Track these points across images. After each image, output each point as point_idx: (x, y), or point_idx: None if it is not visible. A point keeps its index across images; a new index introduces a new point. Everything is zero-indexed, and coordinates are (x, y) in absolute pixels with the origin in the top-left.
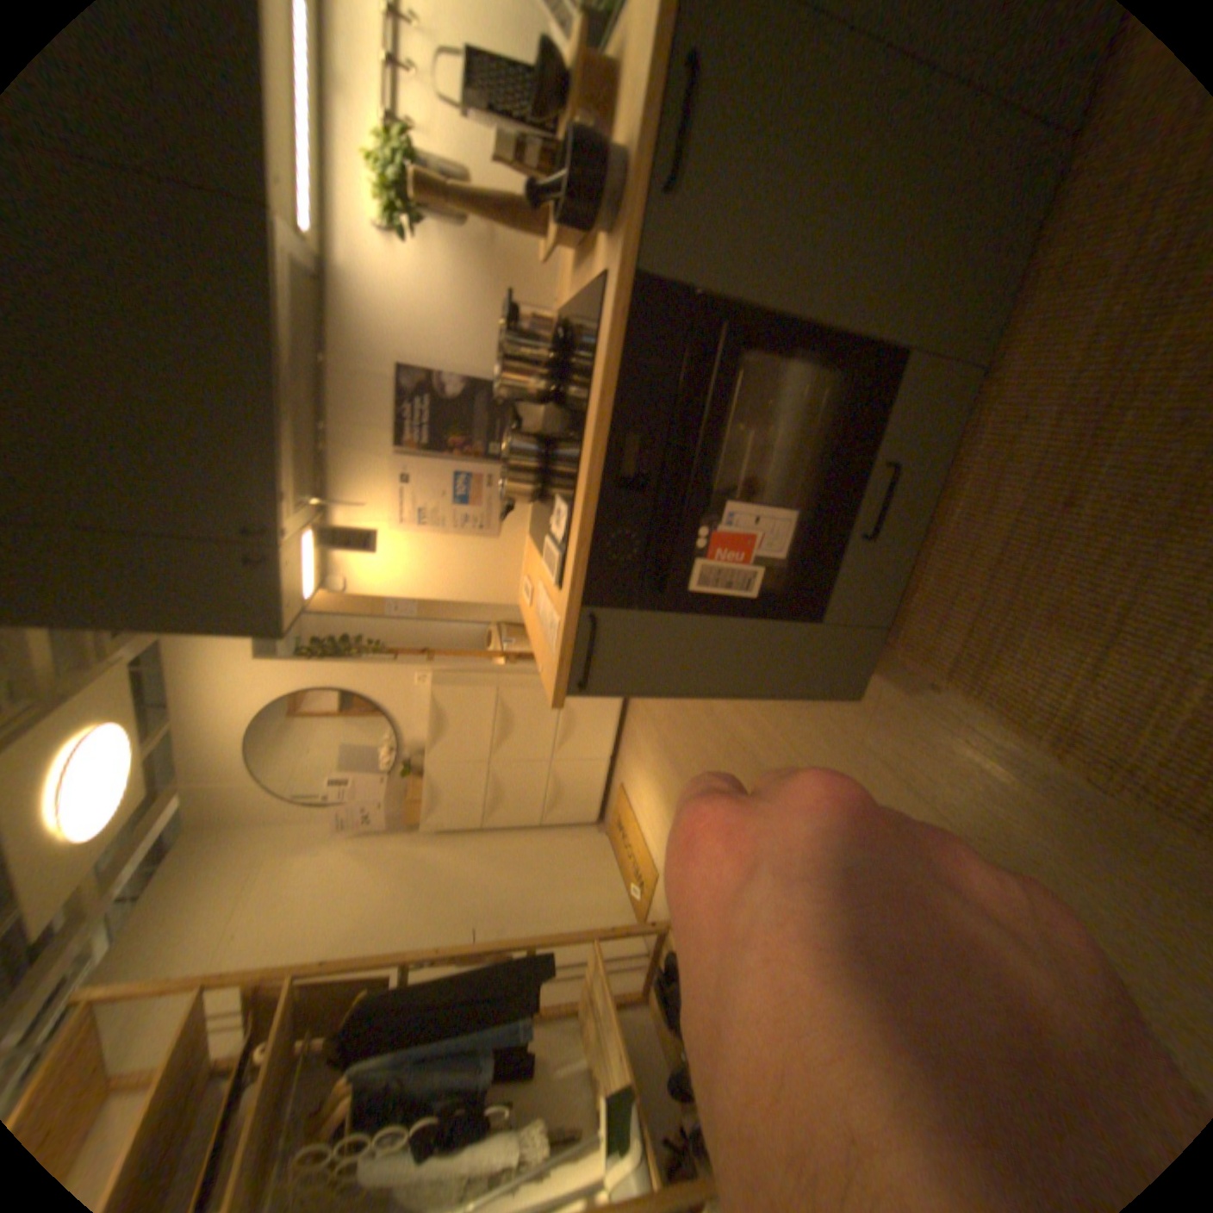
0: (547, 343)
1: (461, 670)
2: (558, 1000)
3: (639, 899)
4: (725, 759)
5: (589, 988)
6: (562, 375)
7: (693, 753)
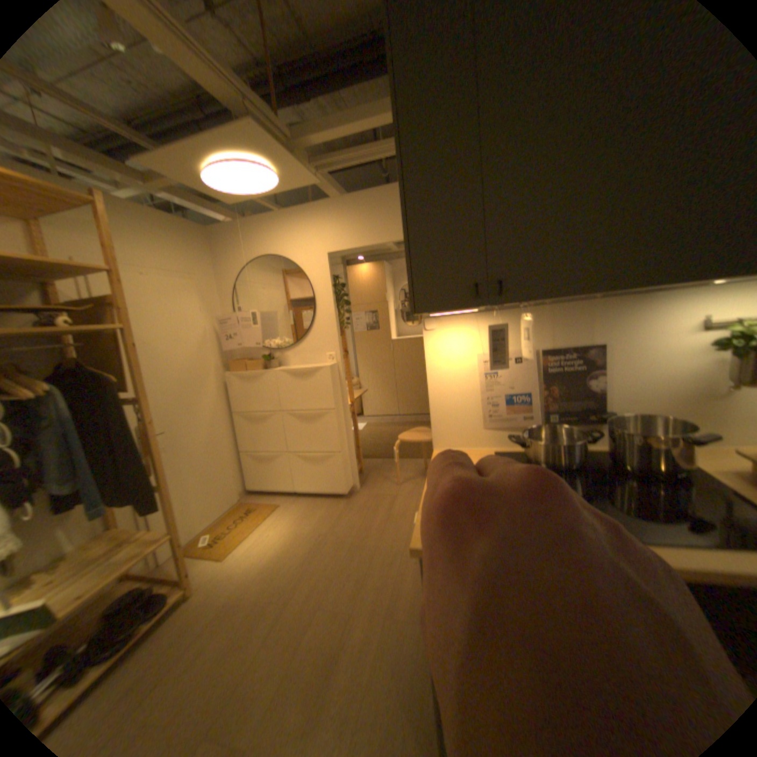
0: (669, 465)
1: (340, 384)
2: (117, 516)
3: (198, 551)
4: (329, 619)
5: (131, 544)
6: (656, 486)
7: (323, 581)
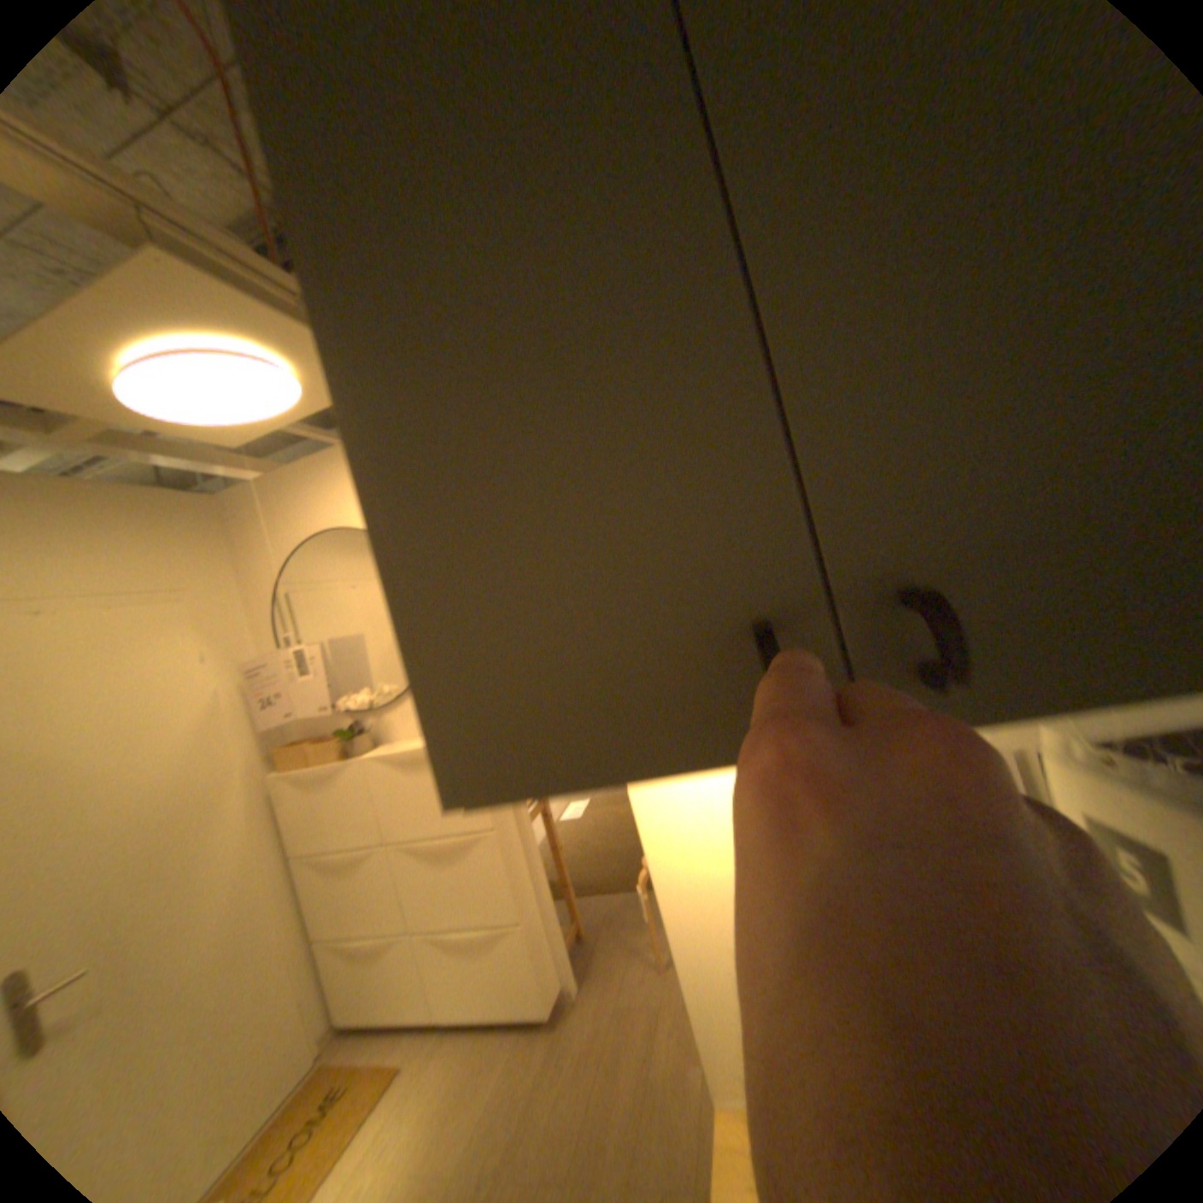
0: None
1: None
2: None
3: None
4: None
5: None
6: None
7: None
